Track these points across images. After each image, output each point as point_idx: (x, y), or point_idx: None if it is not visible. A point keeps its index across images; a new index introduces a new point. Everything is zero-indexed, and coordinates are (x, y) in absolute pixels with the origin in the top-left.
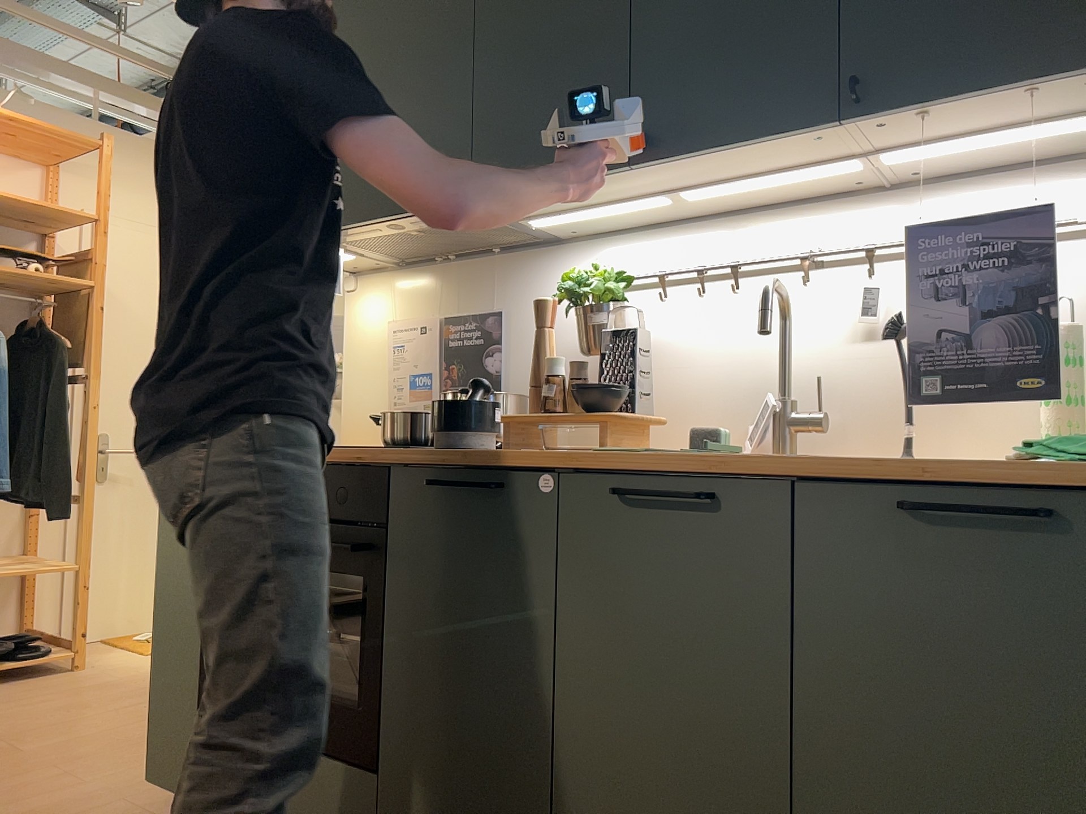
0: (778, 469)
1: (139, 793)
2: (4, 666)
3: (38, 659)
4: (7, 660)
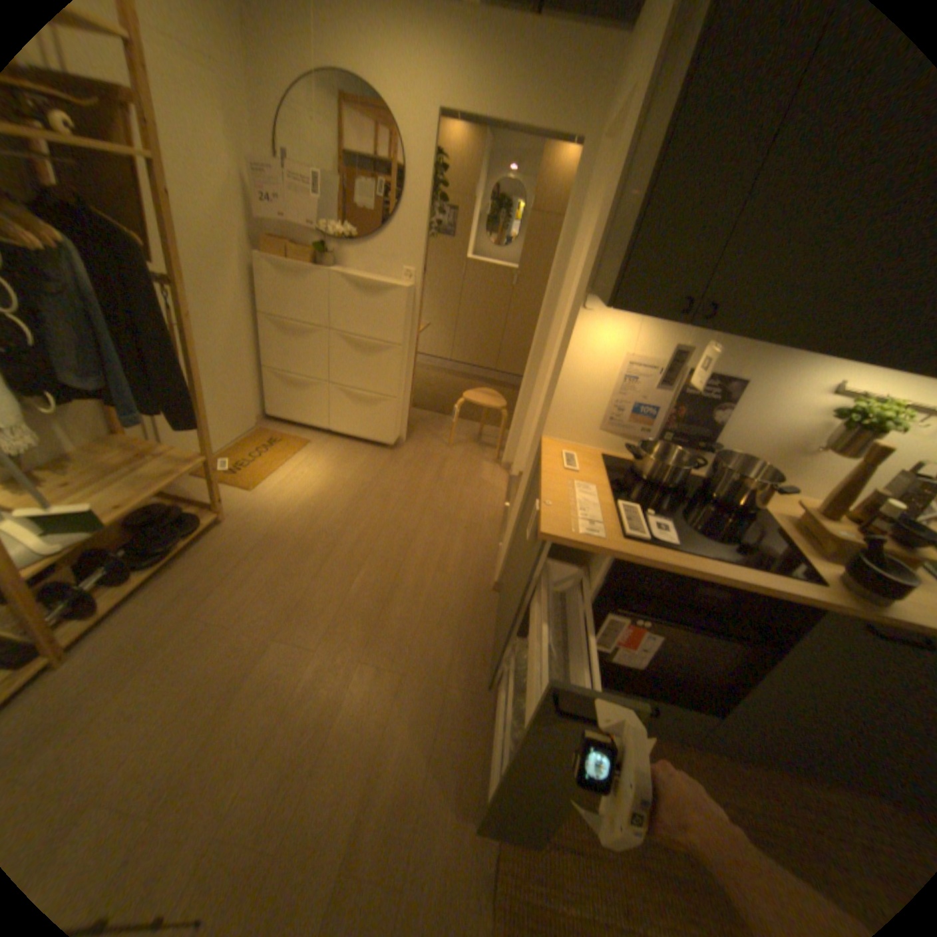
0: None
1: (445, 672)
2: (179, 548)
3: (197, 531)
4: (173, 539)
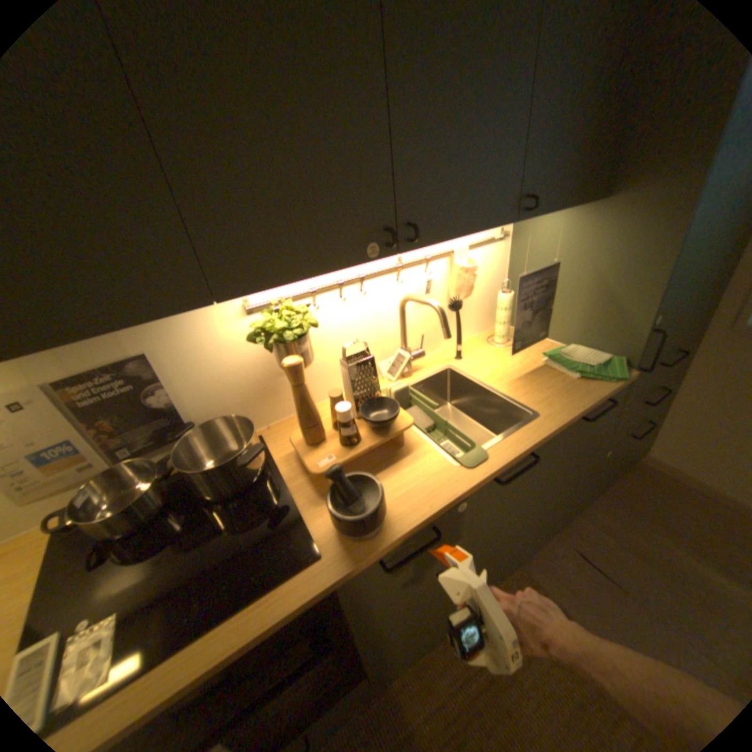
0: (558, 431)
1: None
2: None
3: None
4: None
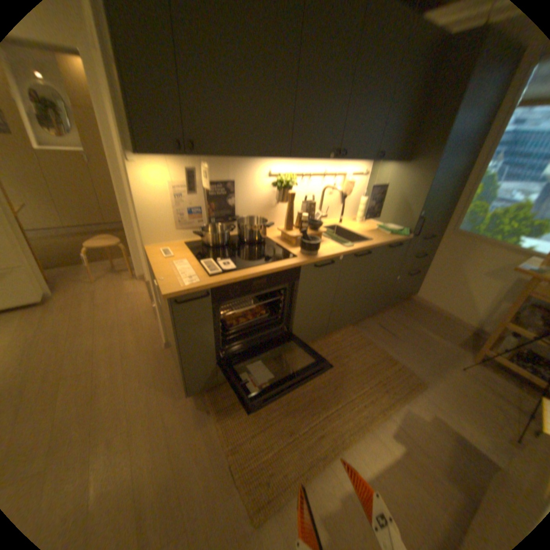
0: (379, 245)
1: (156, 408)
2: None
3: None
4: None
